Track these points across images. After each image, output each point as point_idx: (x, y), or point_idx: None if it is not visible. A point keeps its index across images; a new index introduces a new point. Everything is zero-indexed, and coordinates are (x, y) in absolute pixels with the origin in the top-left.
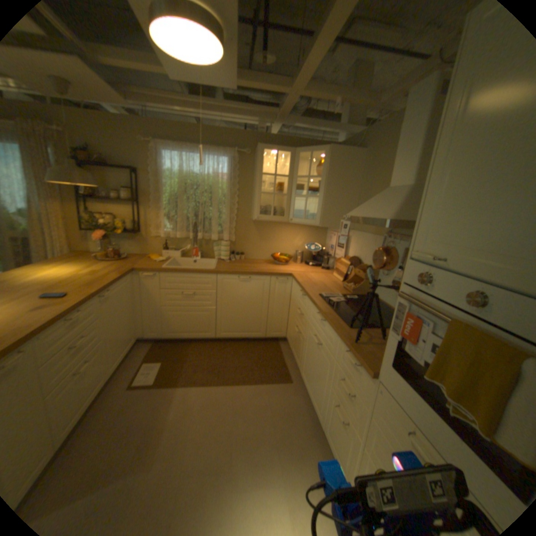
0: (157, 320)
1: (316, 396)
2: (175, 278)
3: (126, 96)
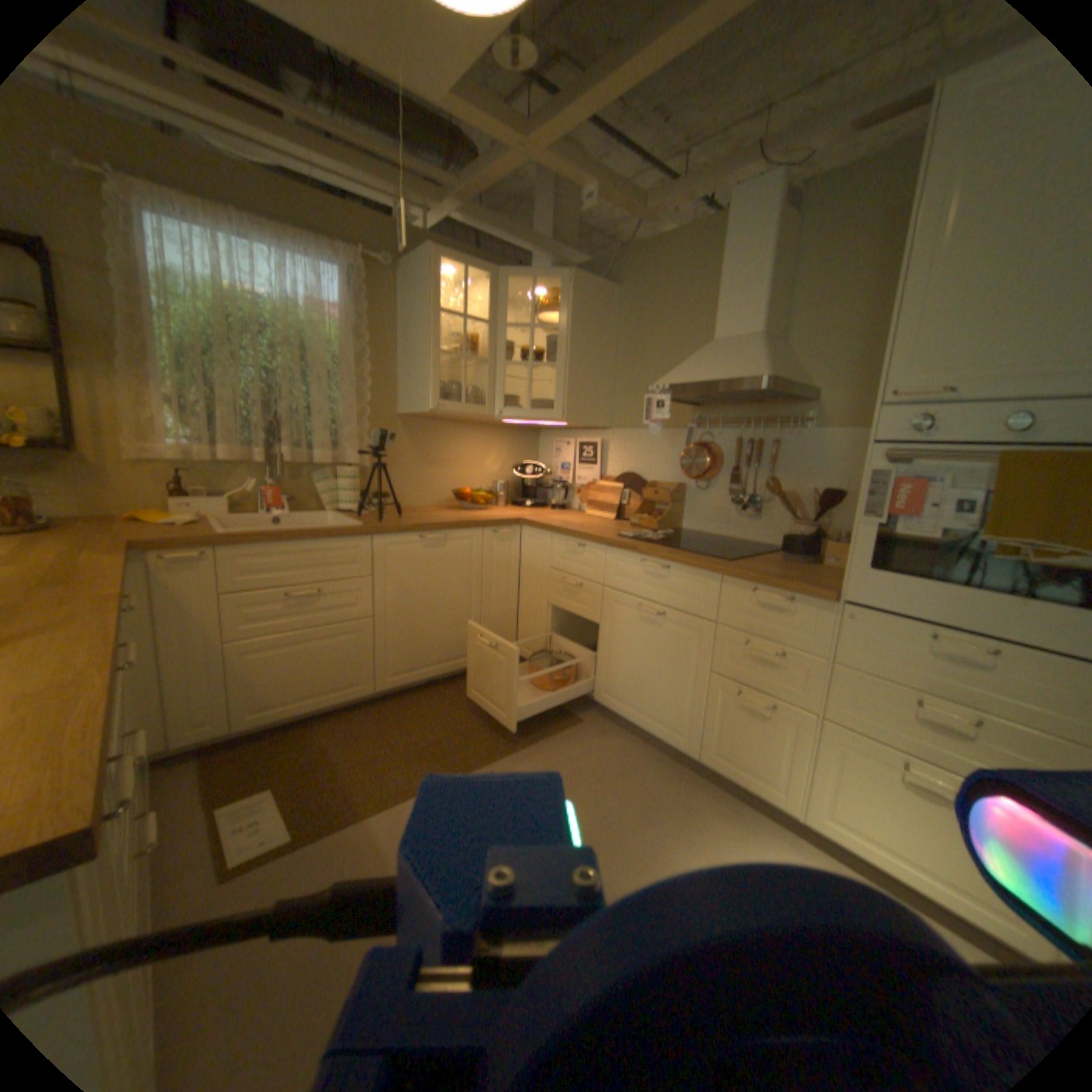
0: (208, 688)
1: (659, 711)
2: (262, 559)
3: None
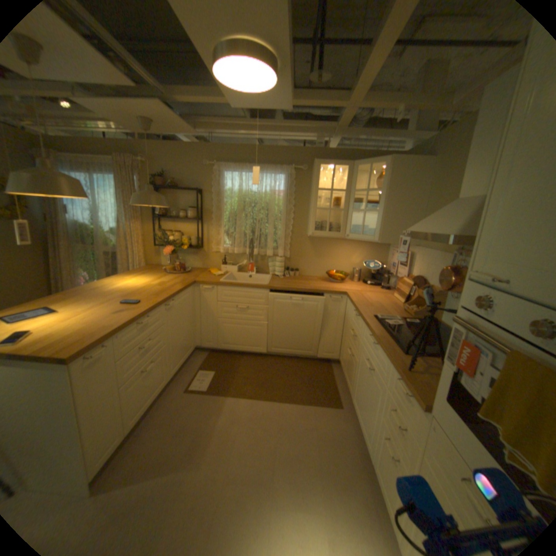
0: (212, 331)
1: (366, 426)
2: (231, 292)
3: (194, 127)
